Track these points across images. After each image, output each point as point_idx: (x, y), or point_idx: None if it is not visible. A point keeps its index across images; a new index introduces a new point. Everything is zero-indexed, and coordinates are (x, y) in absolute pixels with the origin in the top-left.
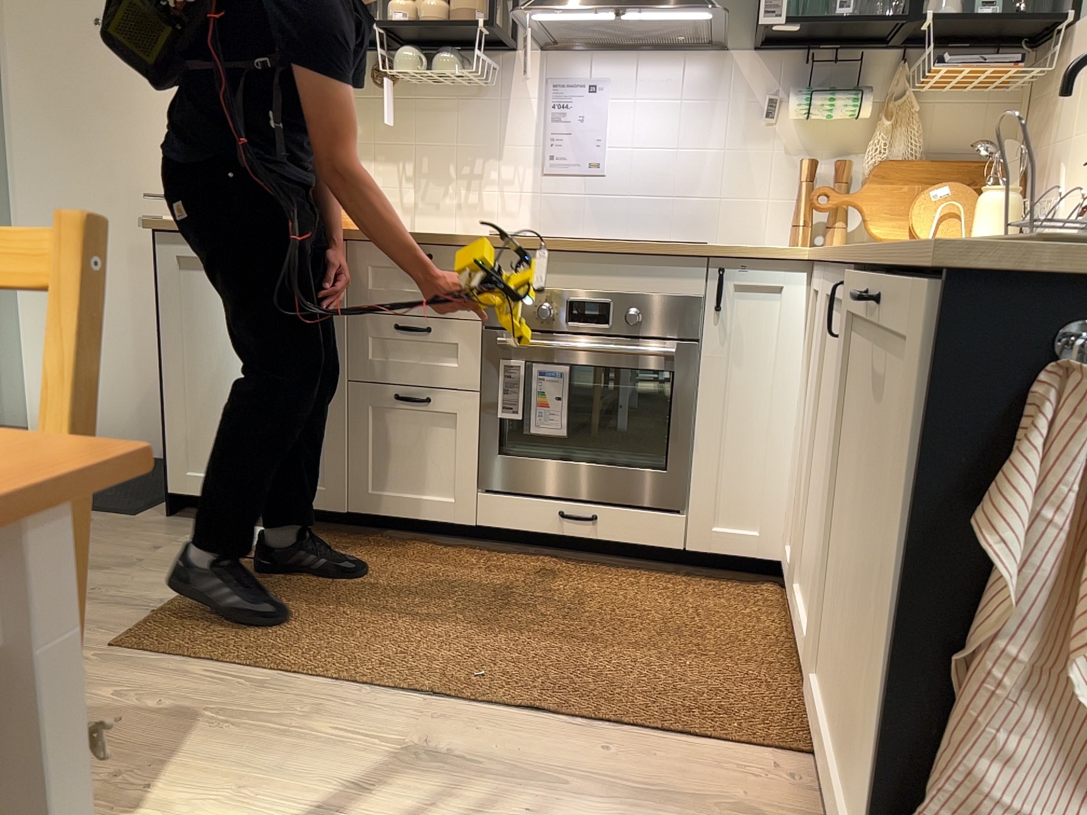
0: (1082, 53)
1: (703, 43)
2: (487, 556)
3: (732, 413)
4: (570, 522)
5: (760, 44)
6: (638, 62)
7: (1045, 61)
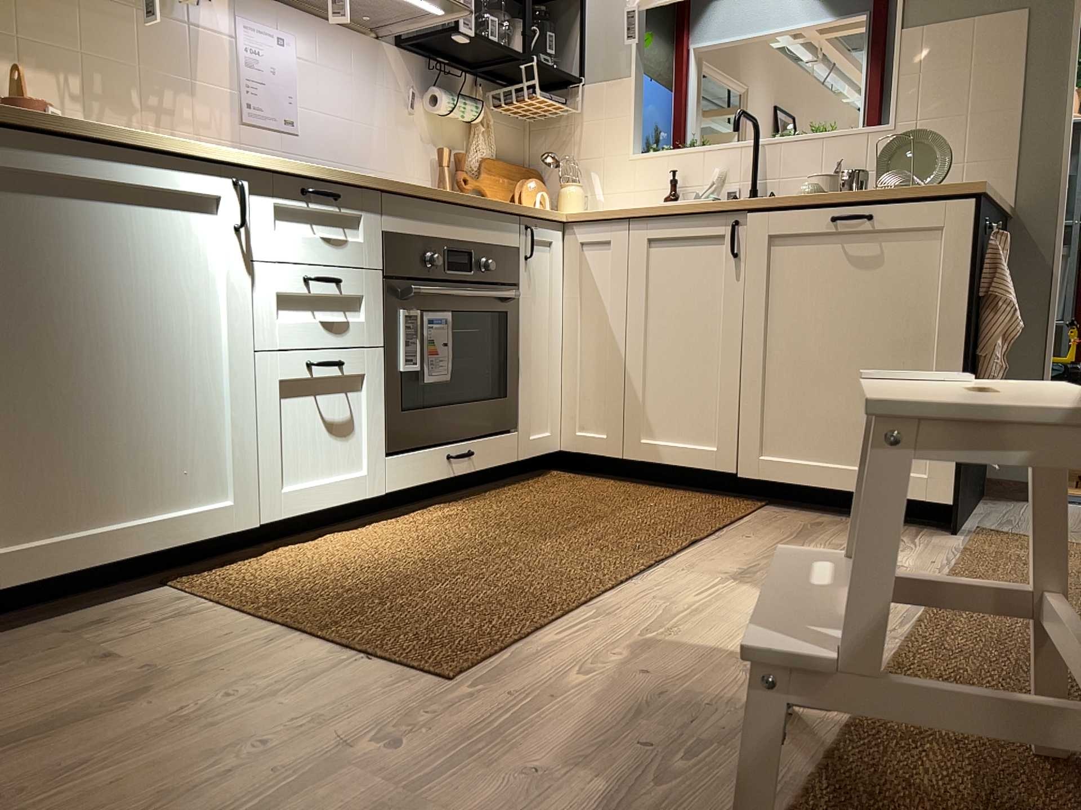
0: (597, 105)
1: (374, 31)
2: (389, 521)
3: (532, 339)
4: (455, 460)
5: (409, 46)
6: (320, 32)
7: (567, 105)
